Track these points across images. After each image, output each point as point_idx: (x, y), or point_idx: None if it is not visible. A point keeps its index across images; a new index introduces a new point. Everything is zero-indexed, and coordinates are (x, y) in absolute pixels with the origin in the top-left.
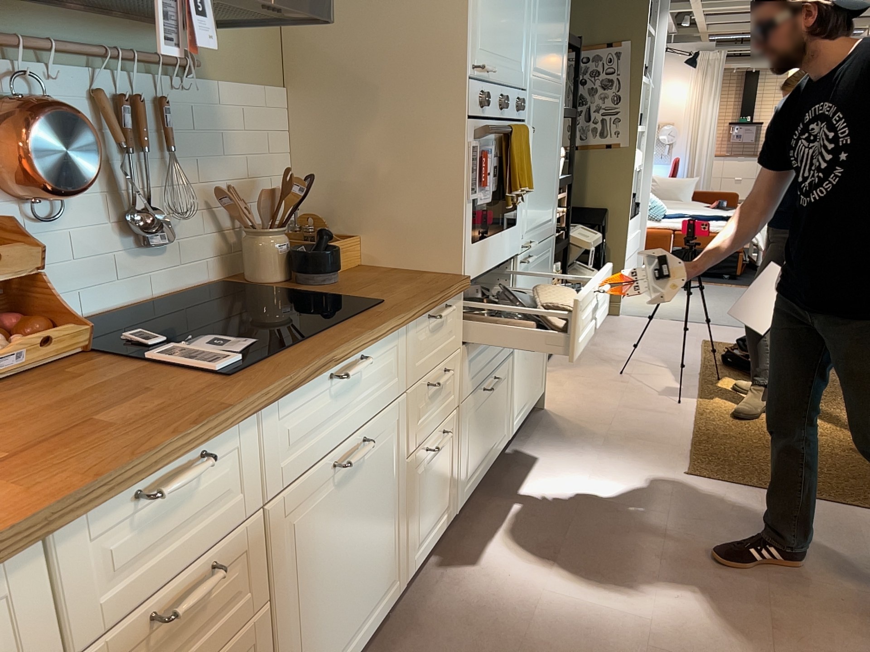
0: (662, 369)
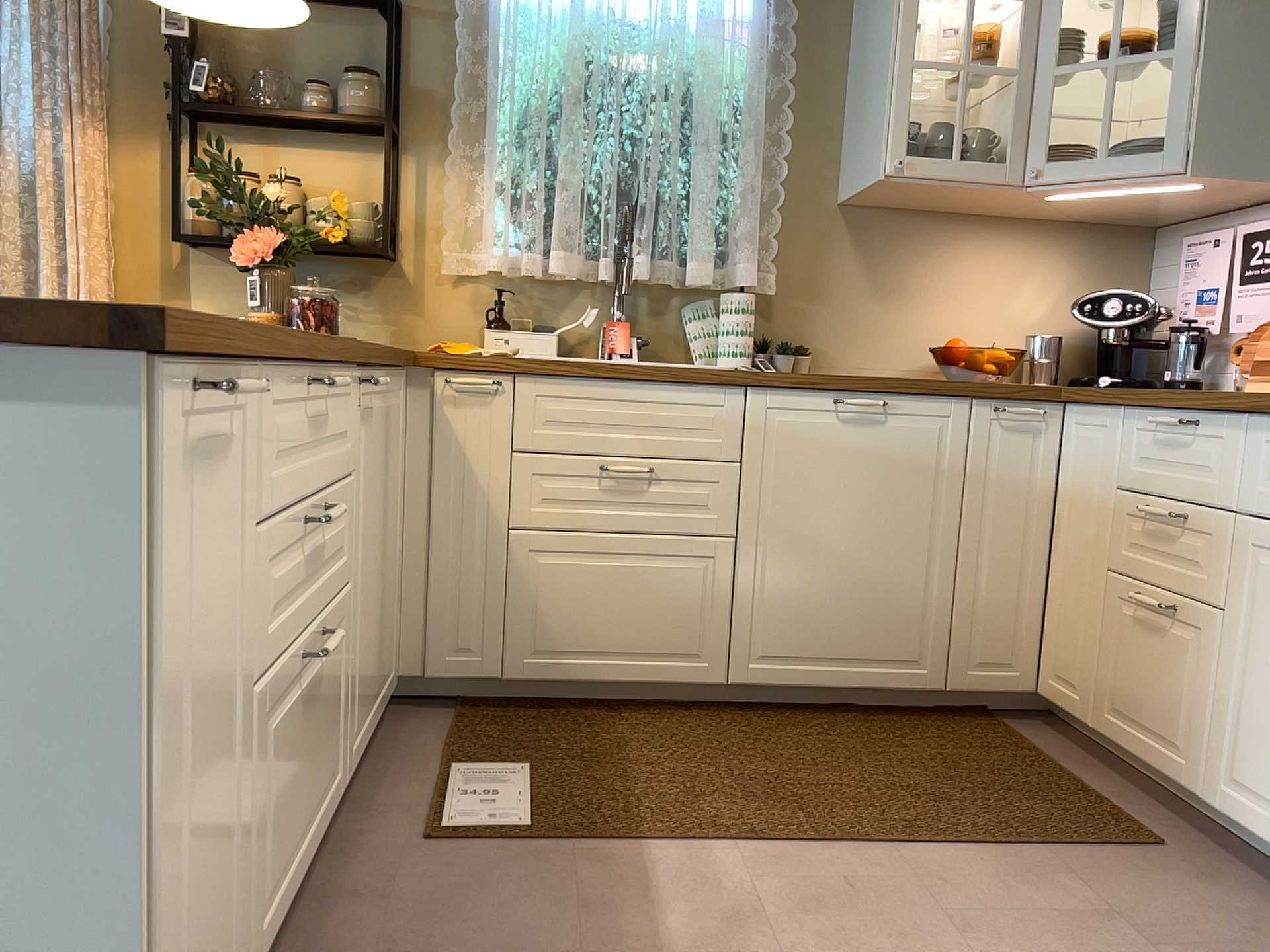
0: None
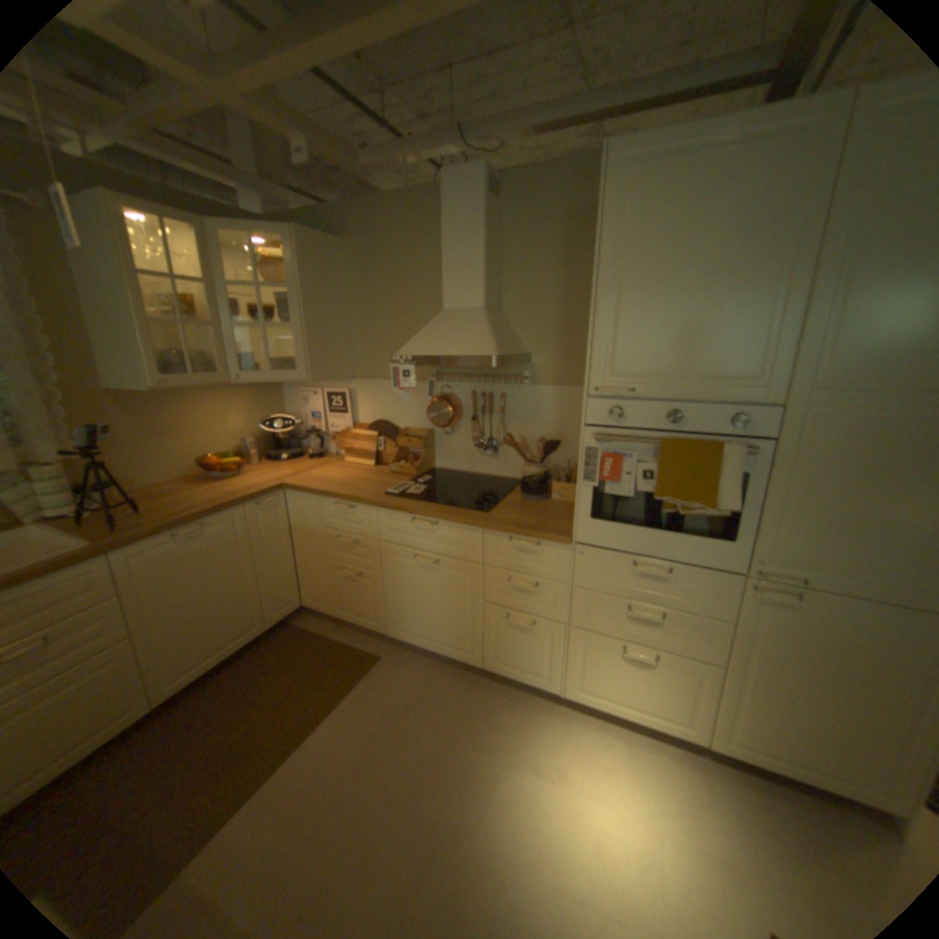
0: None
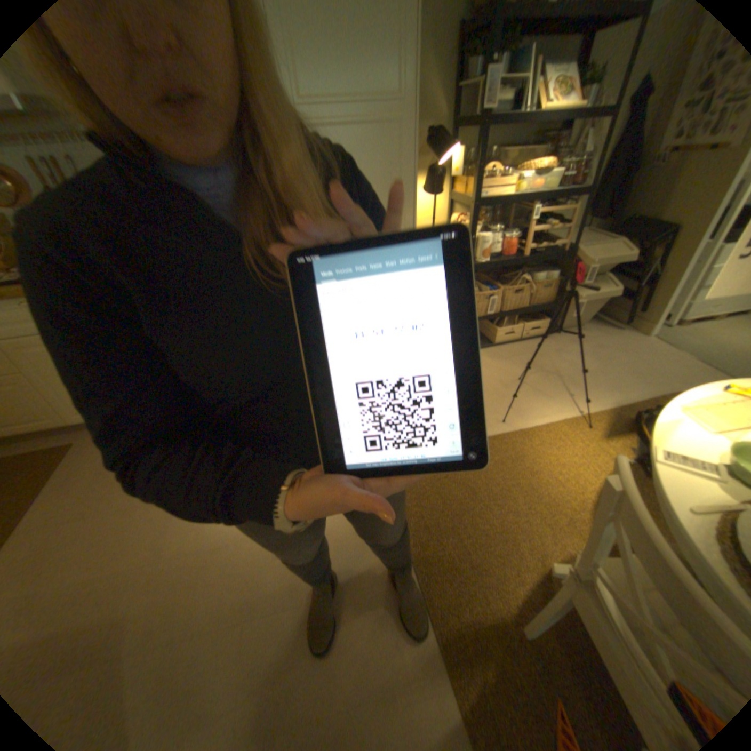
0: (562, 395)
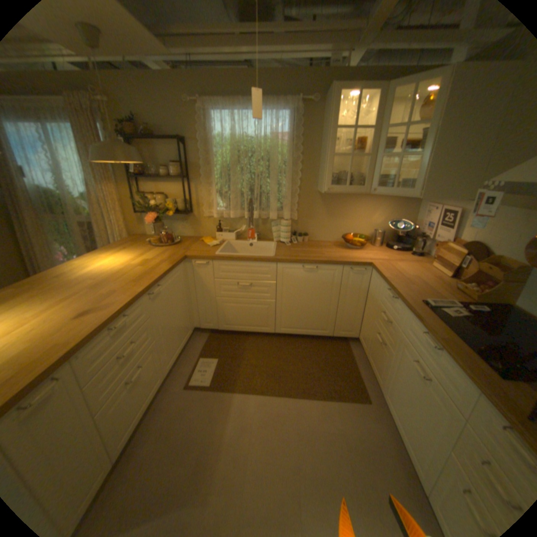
0: None
